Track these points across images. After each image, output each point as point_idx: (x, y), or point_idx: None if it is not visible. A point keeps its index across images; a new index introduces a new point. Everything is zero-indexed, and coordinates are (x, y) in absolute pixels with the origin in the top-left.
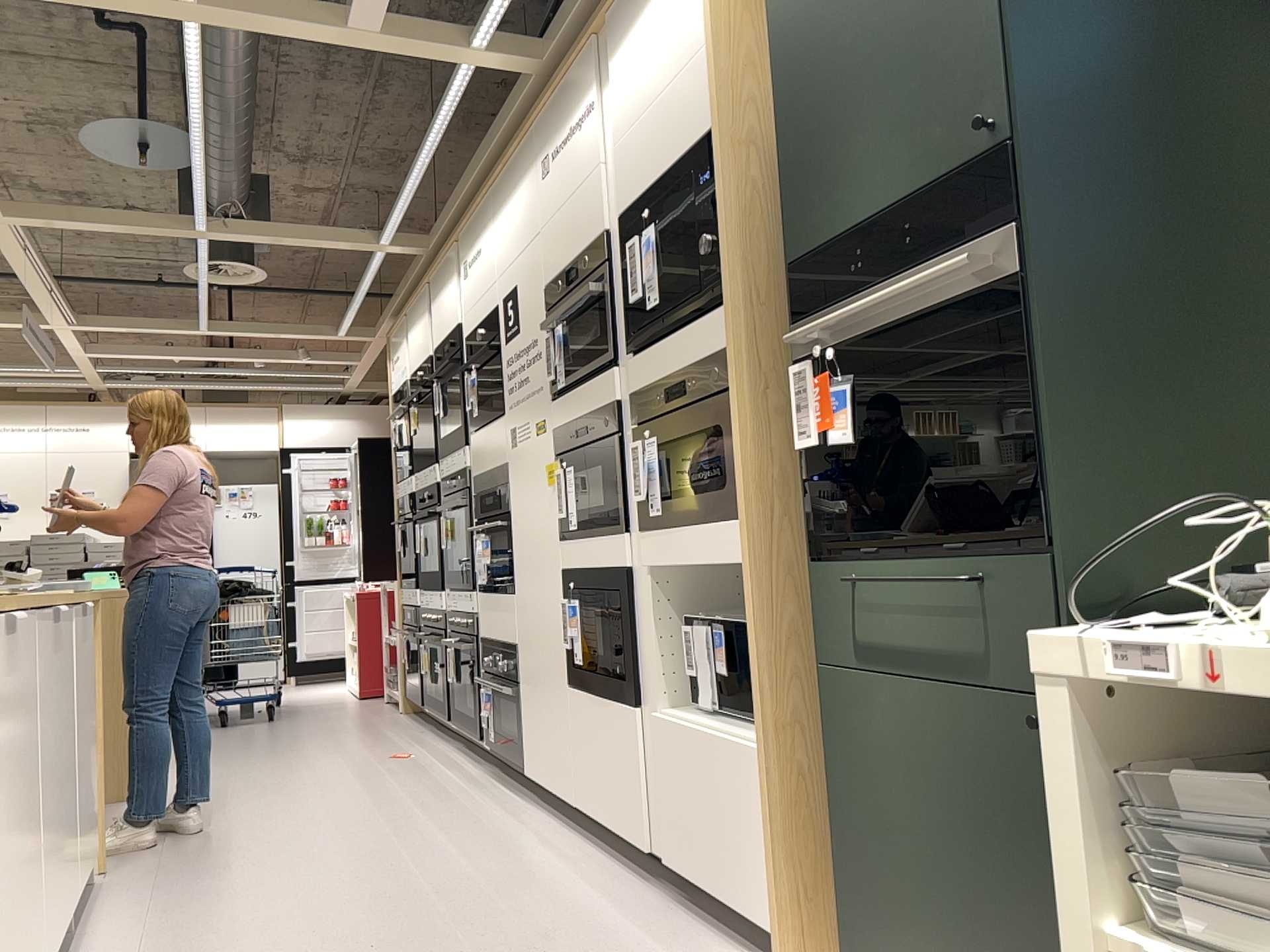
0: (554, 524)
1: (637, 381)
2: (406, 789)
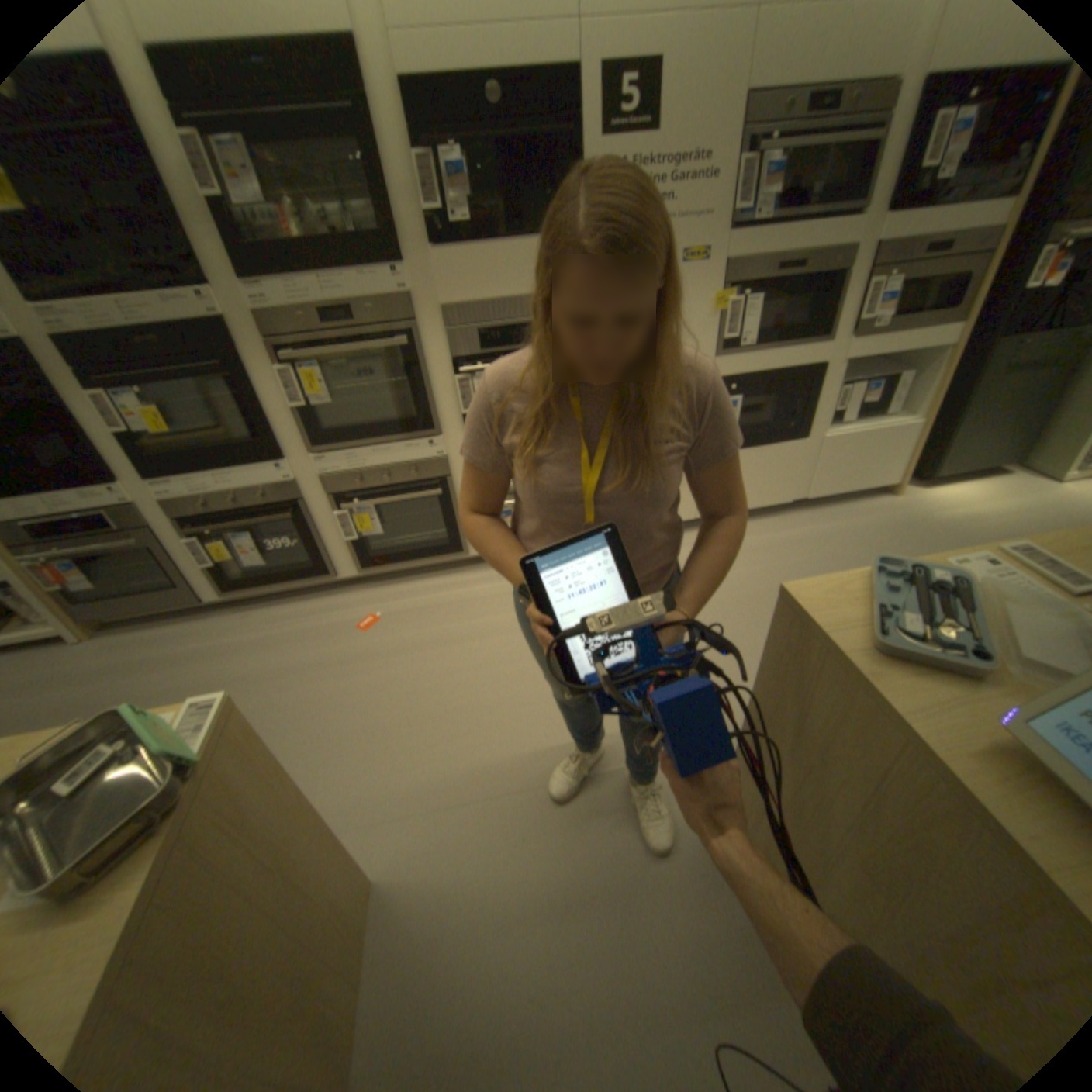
0: (705, 344)
1: (891, 233)
2: (511, 611)
